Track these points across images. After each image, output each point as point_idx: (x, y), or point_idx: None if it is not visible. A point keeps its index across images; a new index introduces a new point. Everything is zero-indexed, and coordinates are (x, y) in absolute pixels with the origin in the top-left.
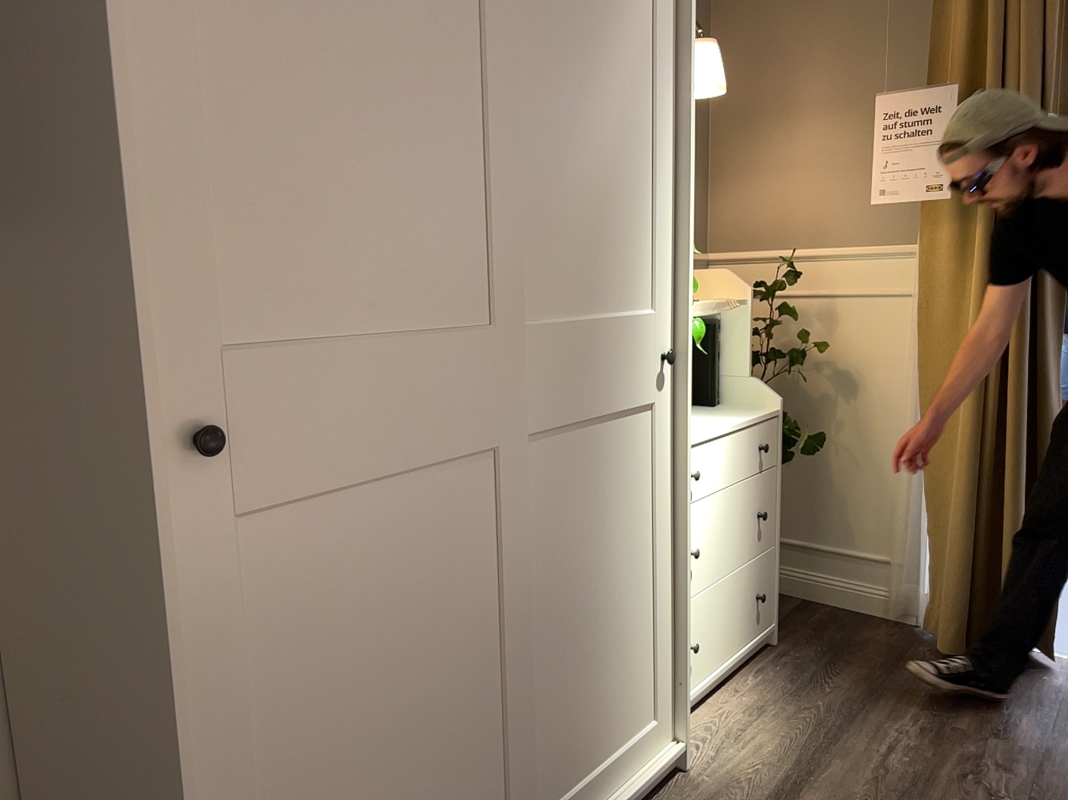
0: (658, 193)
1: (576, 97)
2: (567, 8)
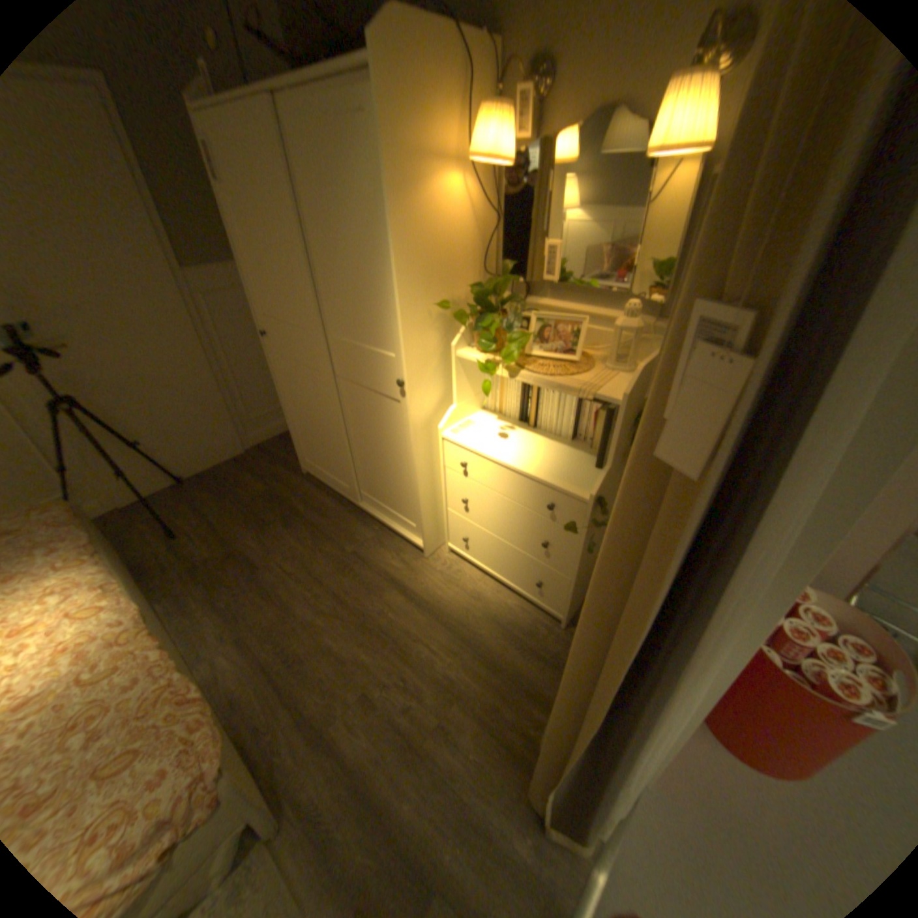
0: (391, 287)
1: (334, 232)
2: (321, 183)
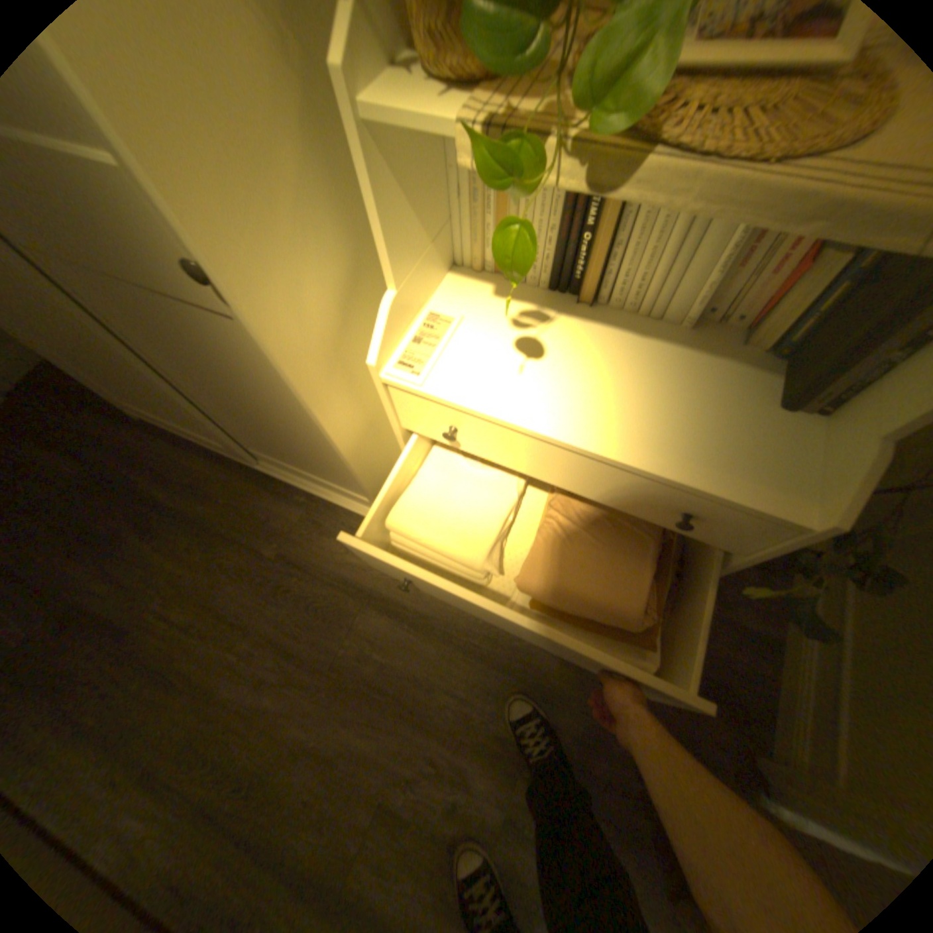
0: None
1: None
2: None
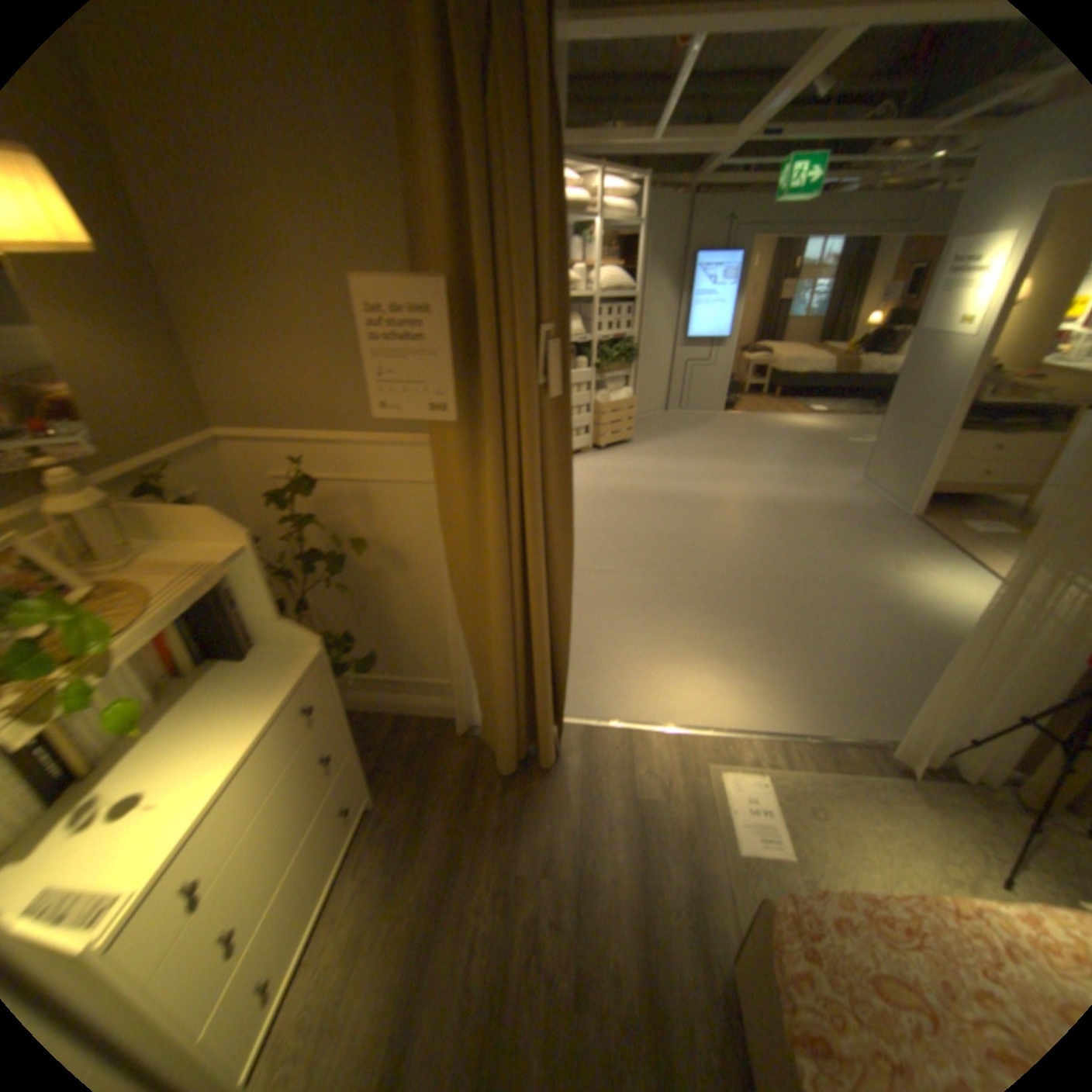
0: None
1: None
2: None
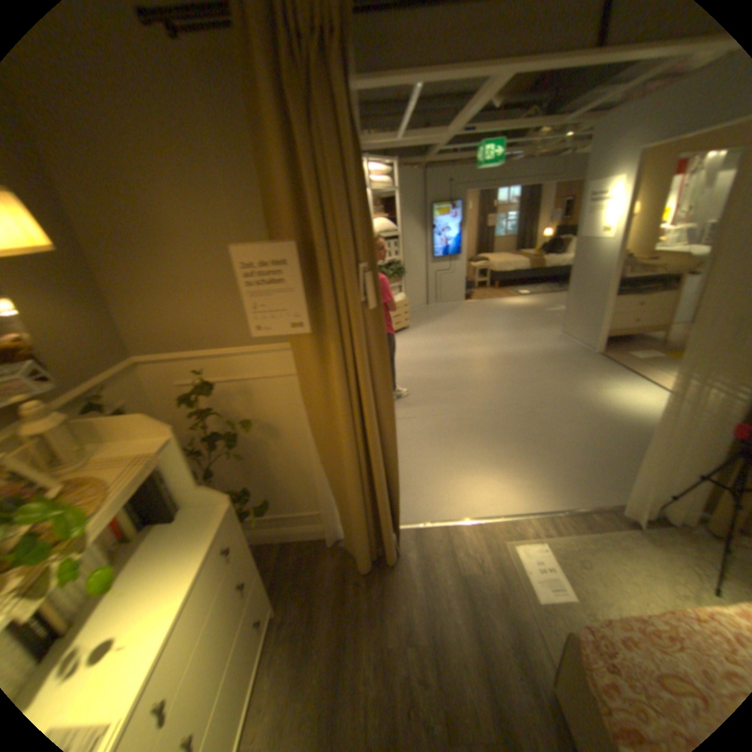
0: None
1: None
2: None
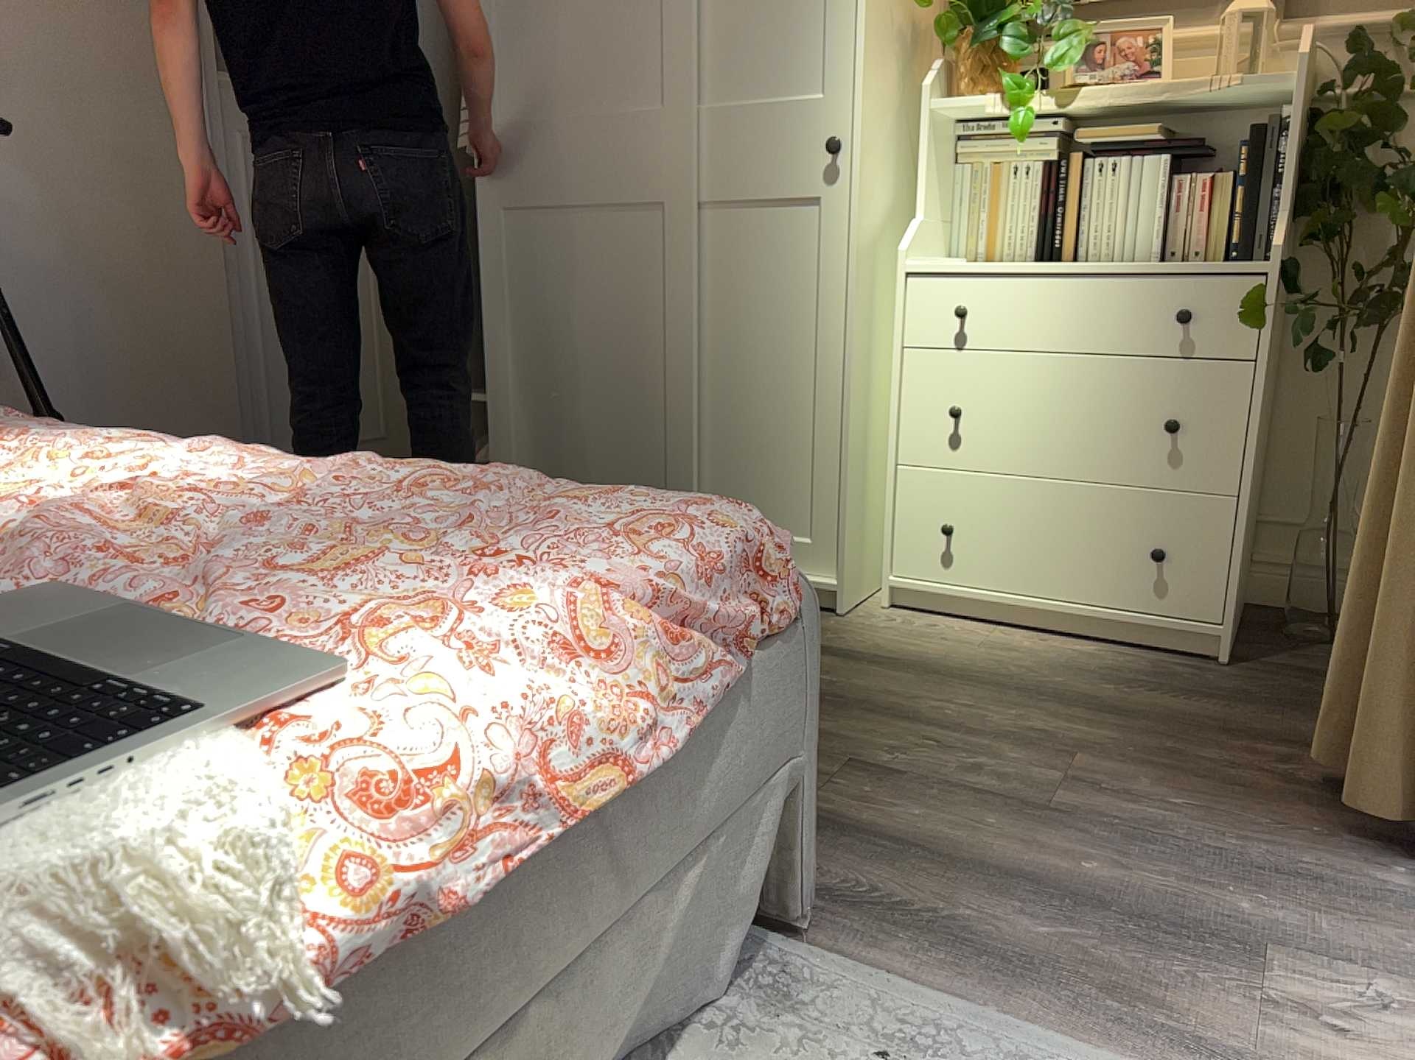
0: None
1: None
2: None
